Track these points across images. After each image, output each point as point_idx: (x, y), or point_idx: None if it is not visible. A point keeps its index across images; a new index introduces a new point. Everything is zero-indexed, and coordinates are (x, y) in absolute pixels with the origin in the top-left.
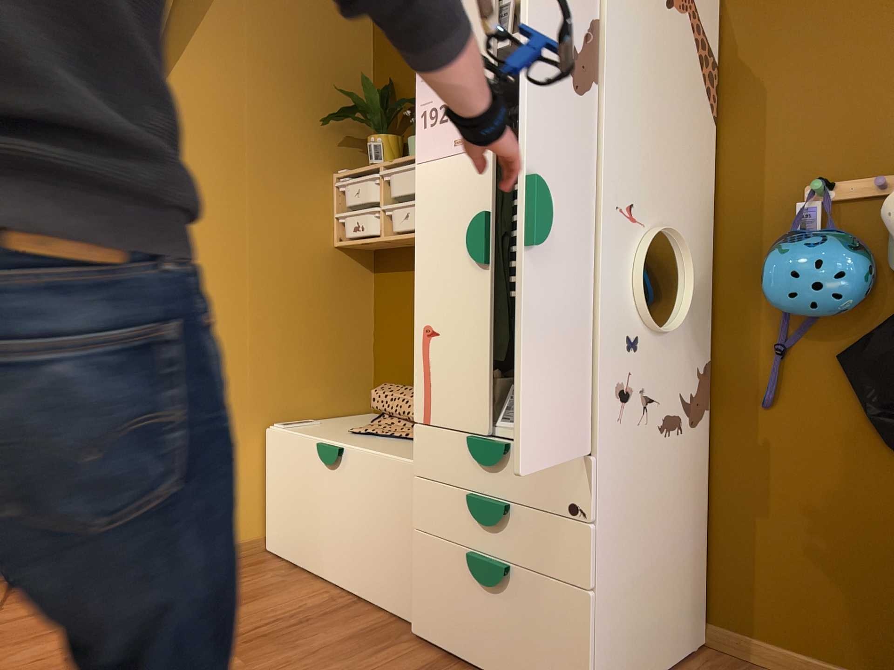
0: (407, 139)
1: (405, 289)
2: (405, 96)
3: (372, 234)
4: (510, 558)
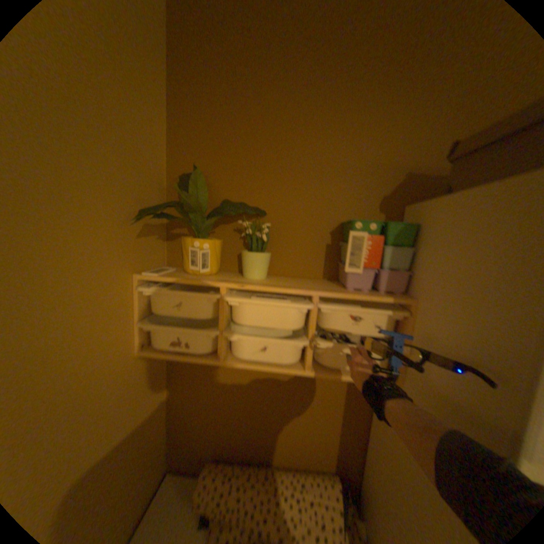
0: (244, 251)
1: (213, 373)
2: (219, 190)
3: (201, 350)
4: None
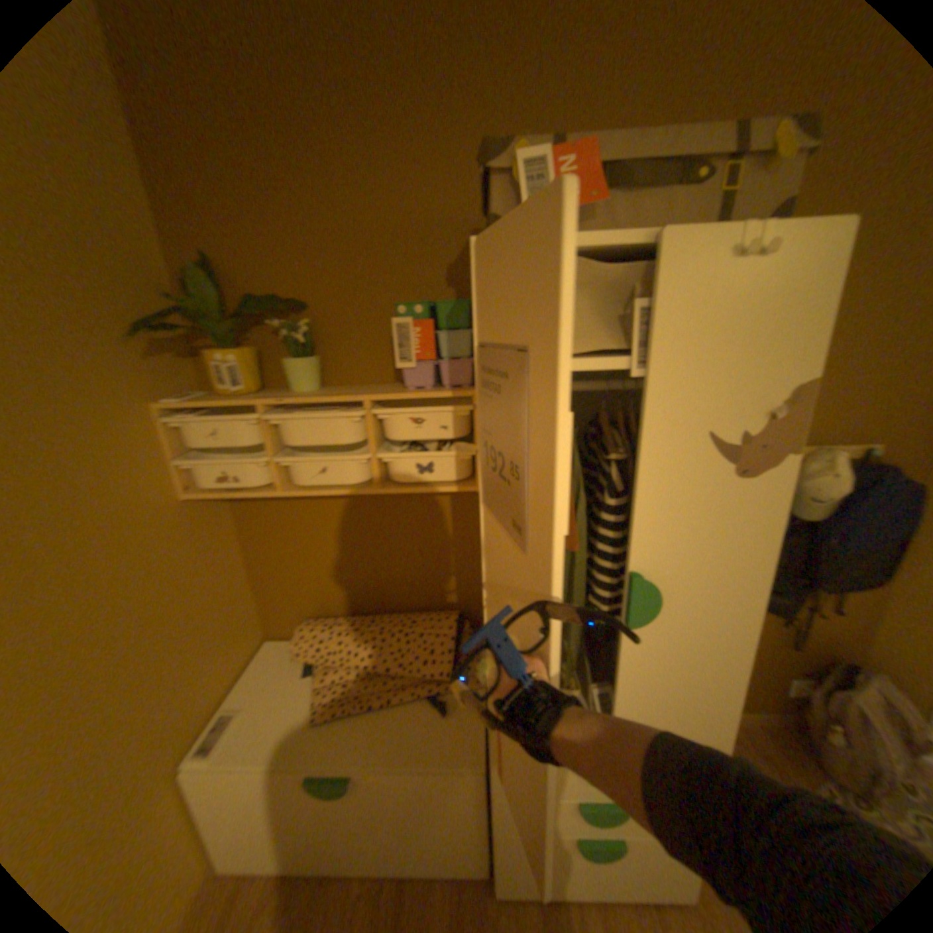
0: (284, 359)
1: (291, 519)
2: (242, 282)
3: (256, 485)
4: (625, 835)
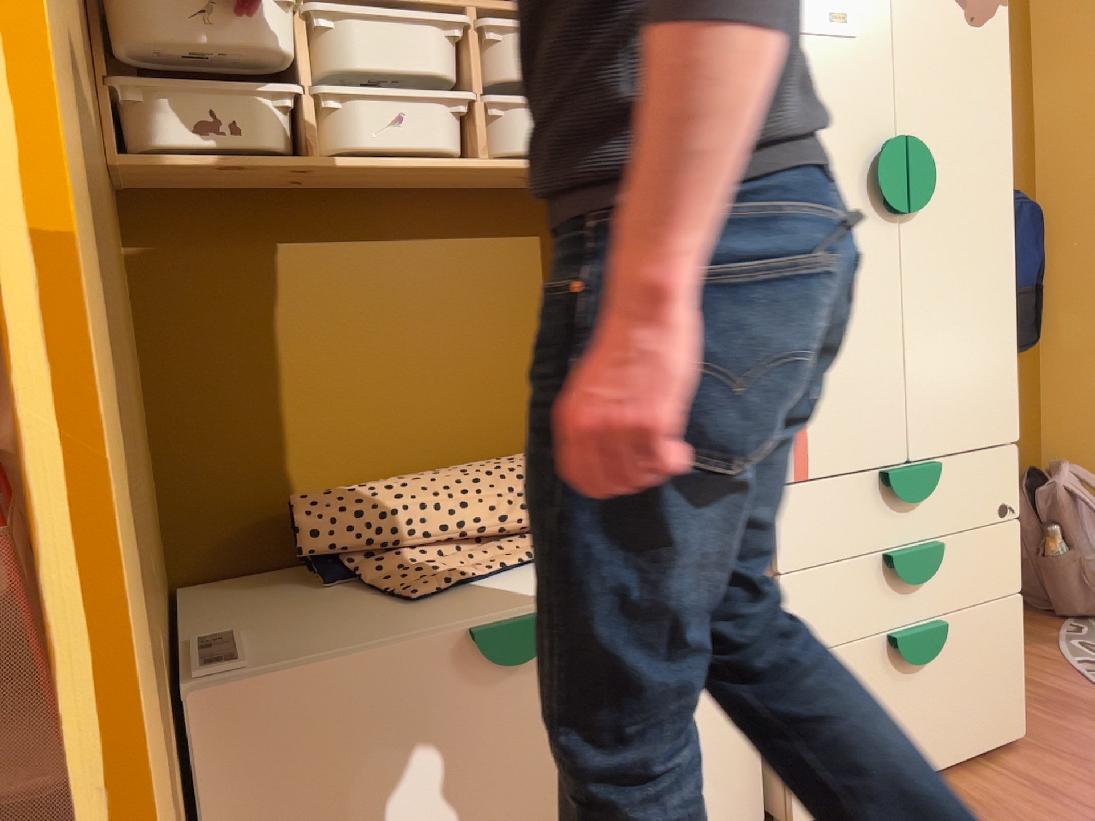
0: None
1: (259, 285)
2: None
3: (264, 150)
4: (940, 608)
